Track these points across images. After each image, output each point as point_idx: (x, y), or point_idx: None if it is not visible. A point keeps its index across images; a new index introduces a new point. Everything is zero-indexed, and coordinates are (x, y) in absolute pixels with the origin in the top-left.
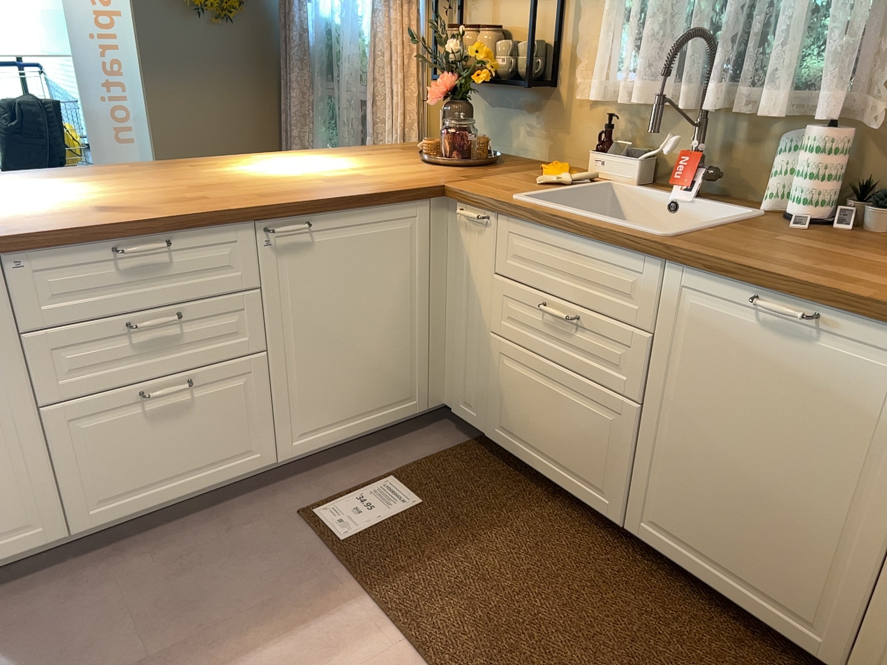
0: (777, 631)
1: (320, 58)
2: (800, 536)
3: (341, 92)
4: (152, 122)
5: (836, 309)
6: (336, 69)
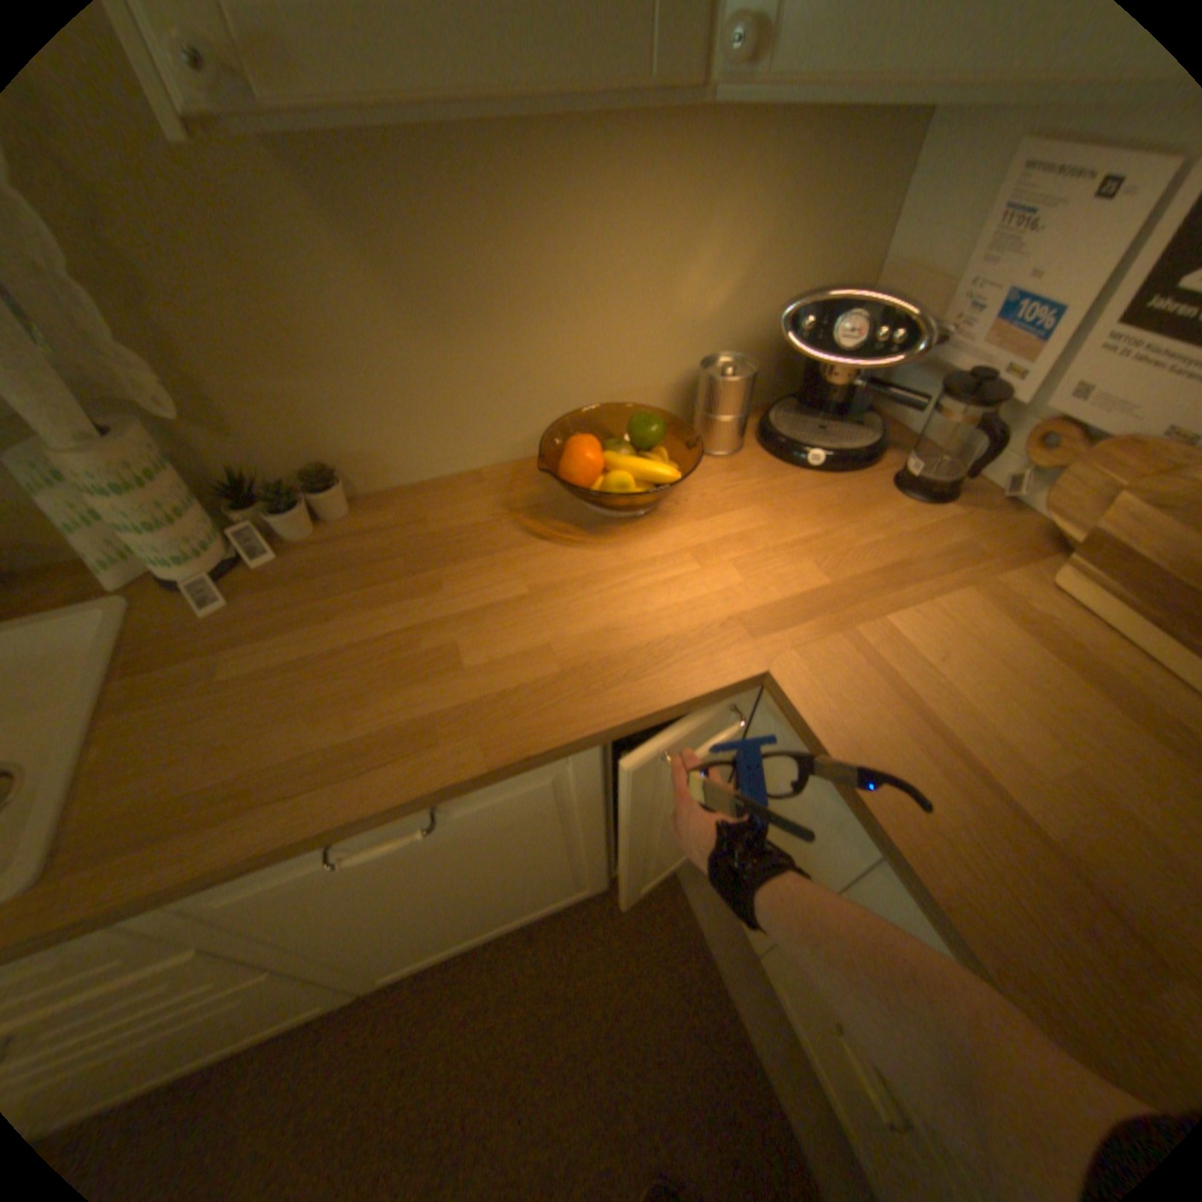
0: (552, 913)
1: None
2: (536, 885)
3: None
4: None
5: (454, 797)
6: None
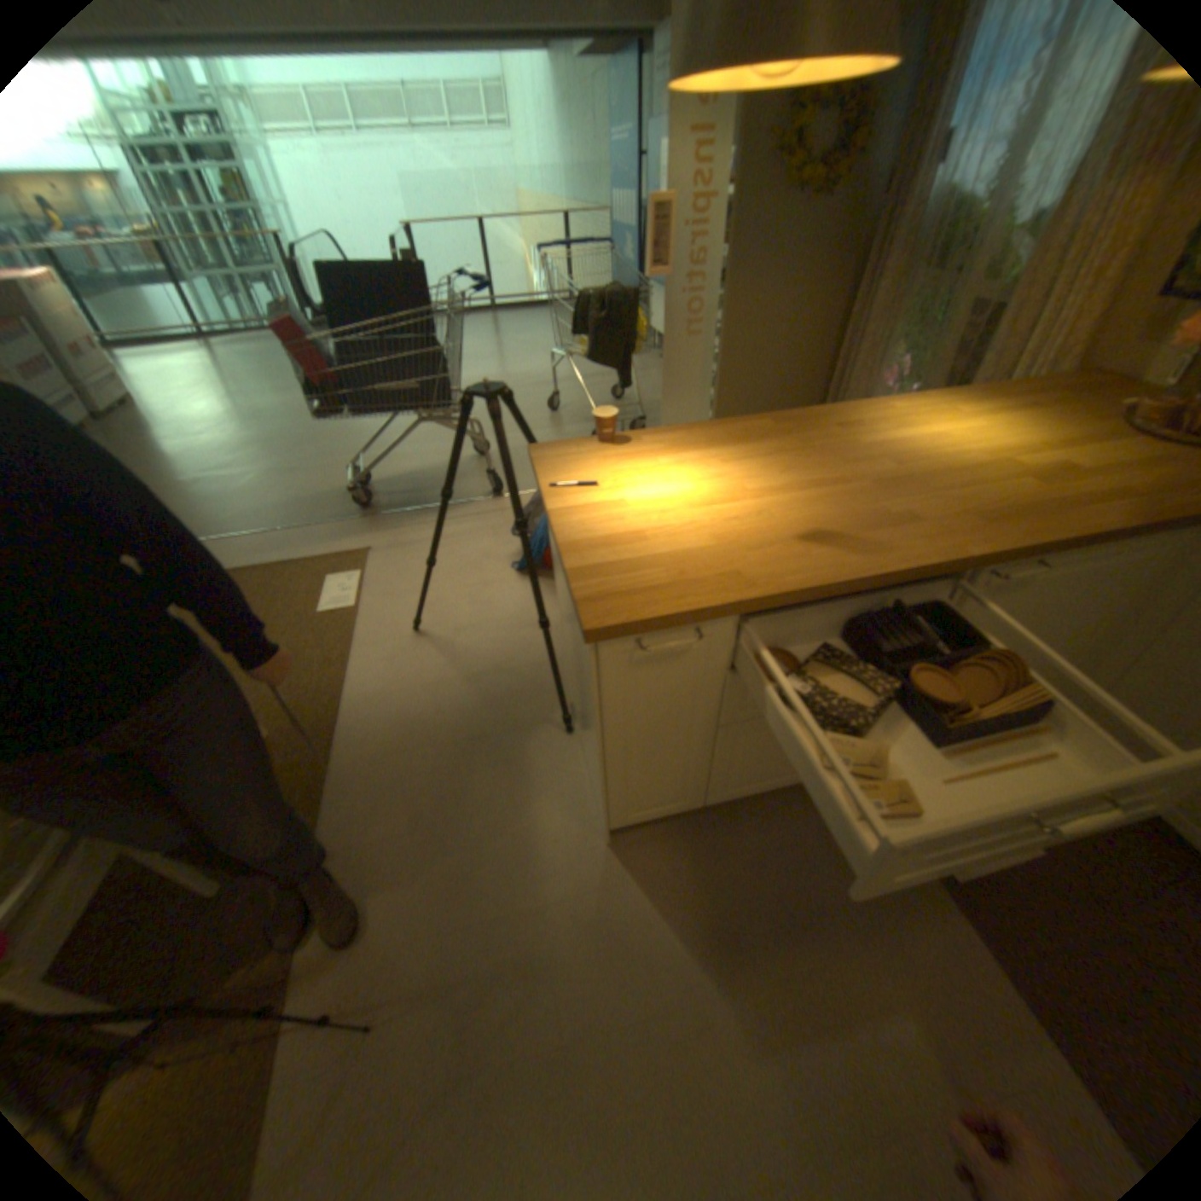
0: None
1: (932, 238)
2: None
3: (957, 286)
4: (723, 317)
5: None
6: (955, 254)
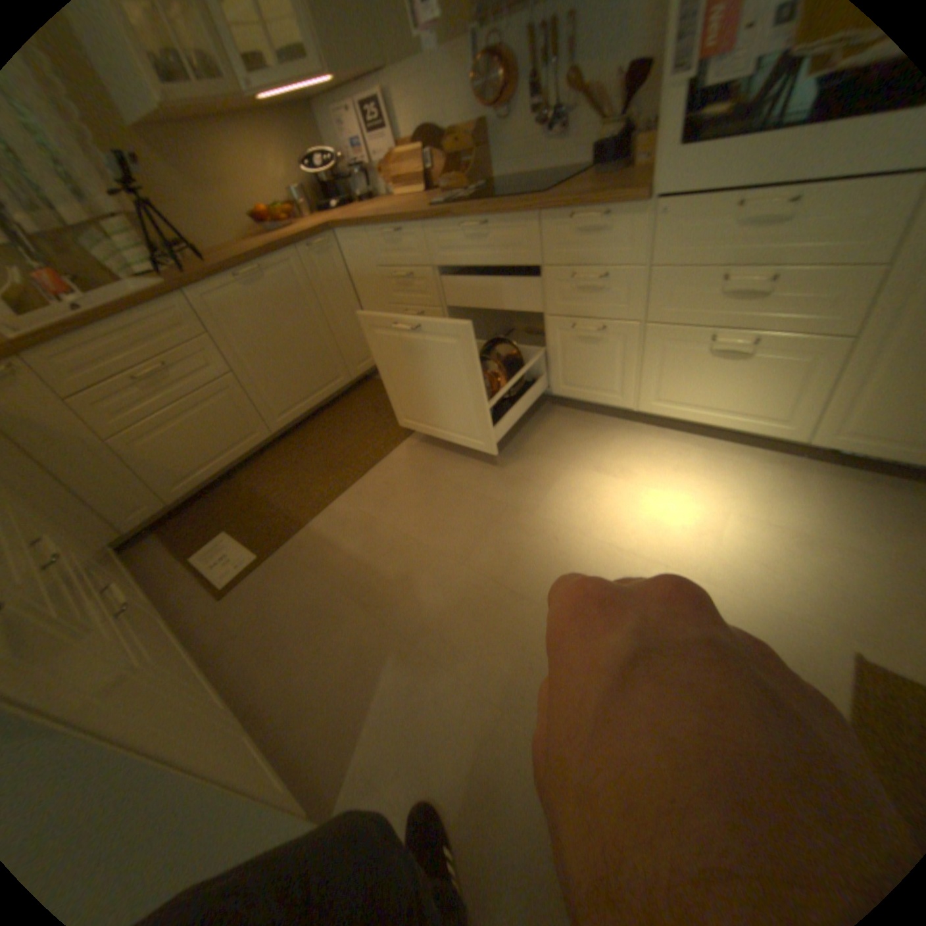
0: (333, 392)
1: None
2: (313, 351)
3: None
4: None
5: (259, 255)
6: None
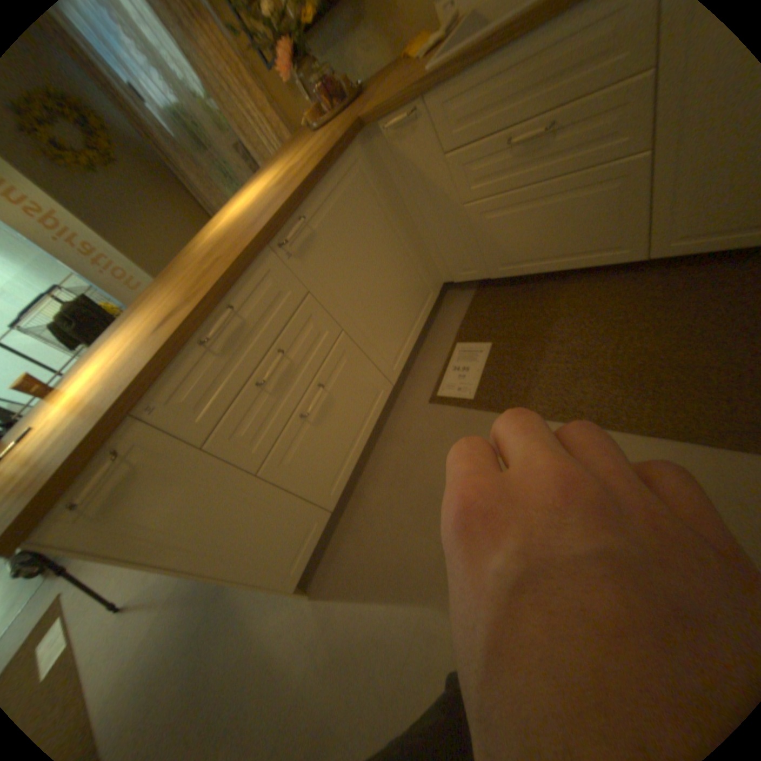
0: None
1: (184, 137)
2: None
3: (216, 148)
4: (136, 263)
5: None
6: (200, 135)
